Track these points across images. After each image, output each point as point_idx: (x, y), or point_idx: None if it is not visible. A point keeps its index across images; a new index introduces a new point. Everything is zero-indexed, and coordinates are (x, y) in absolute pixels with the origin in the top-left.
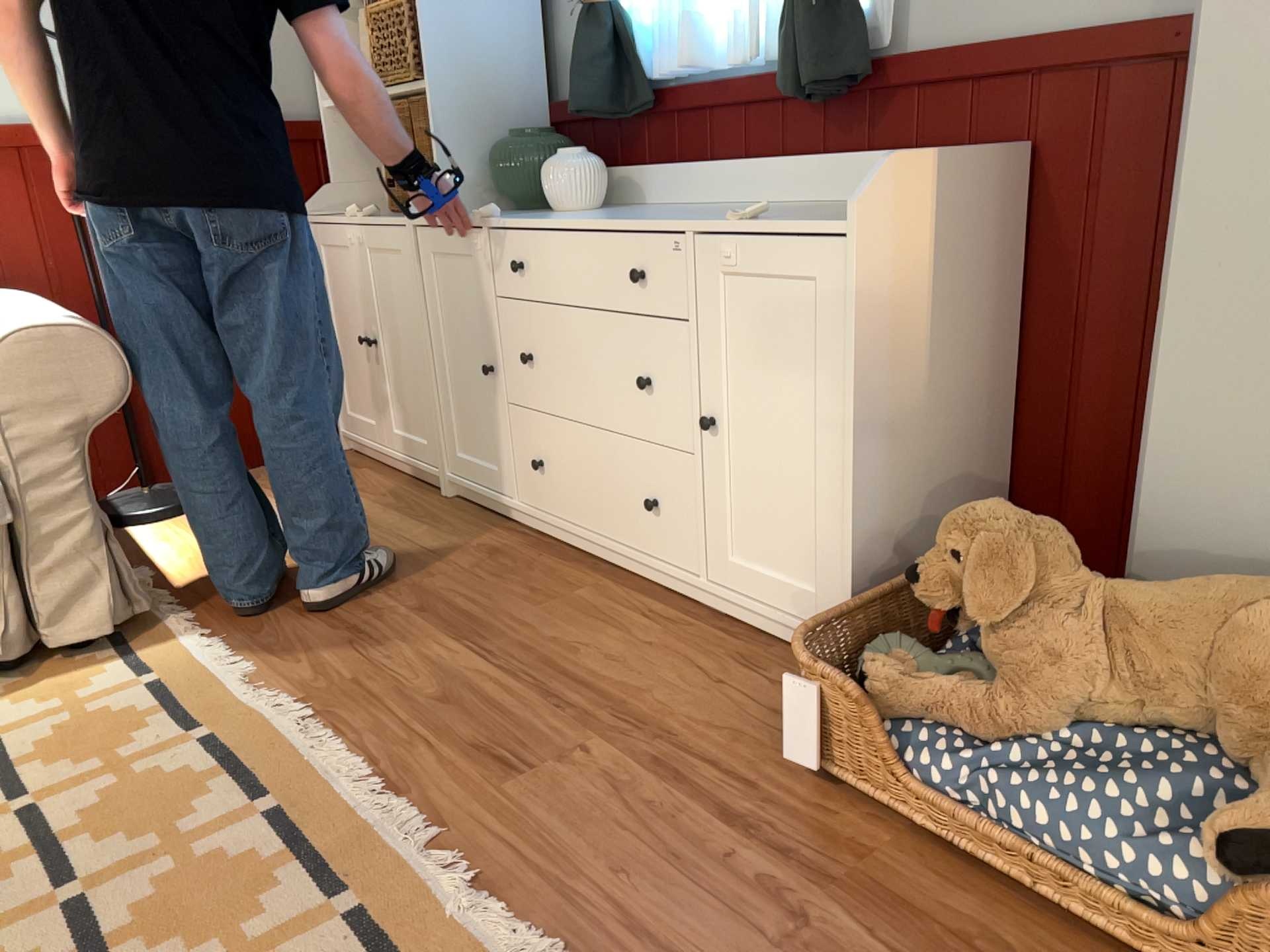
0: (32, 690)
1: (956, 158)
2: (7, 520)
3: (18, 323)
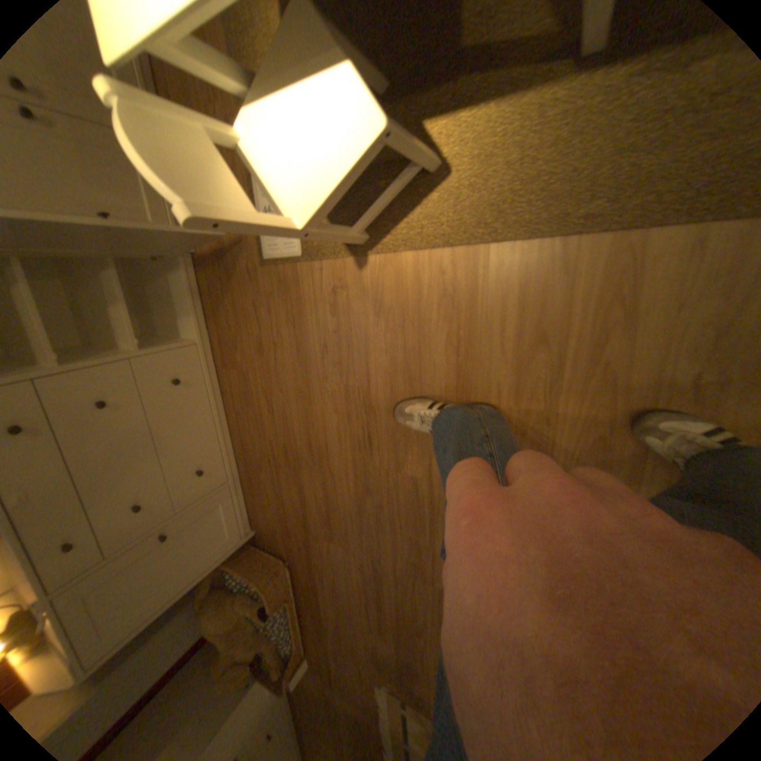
0: None
1: None
2: None
3: None
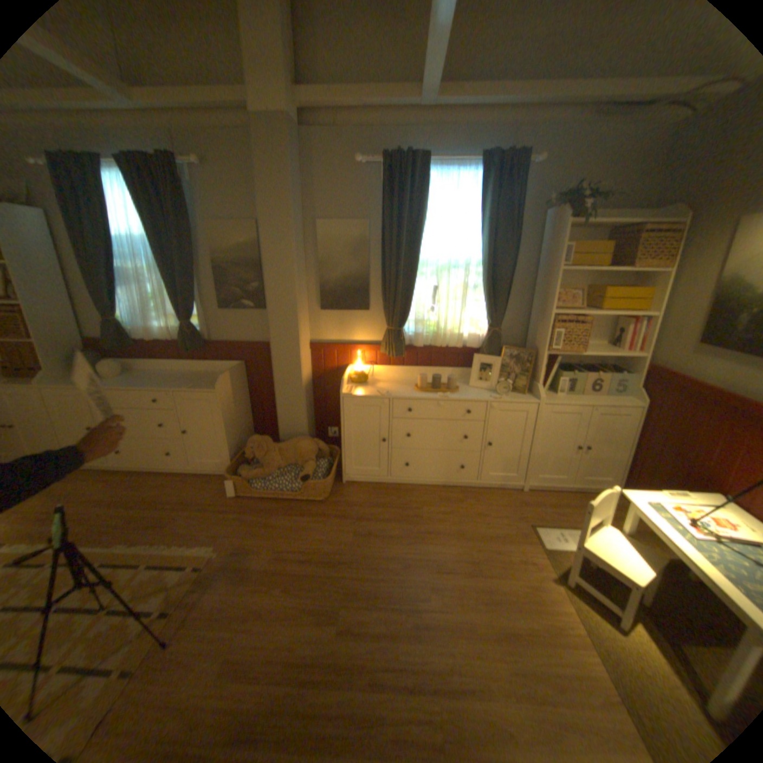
0: None
1: (232, 370)
2: None
3: None
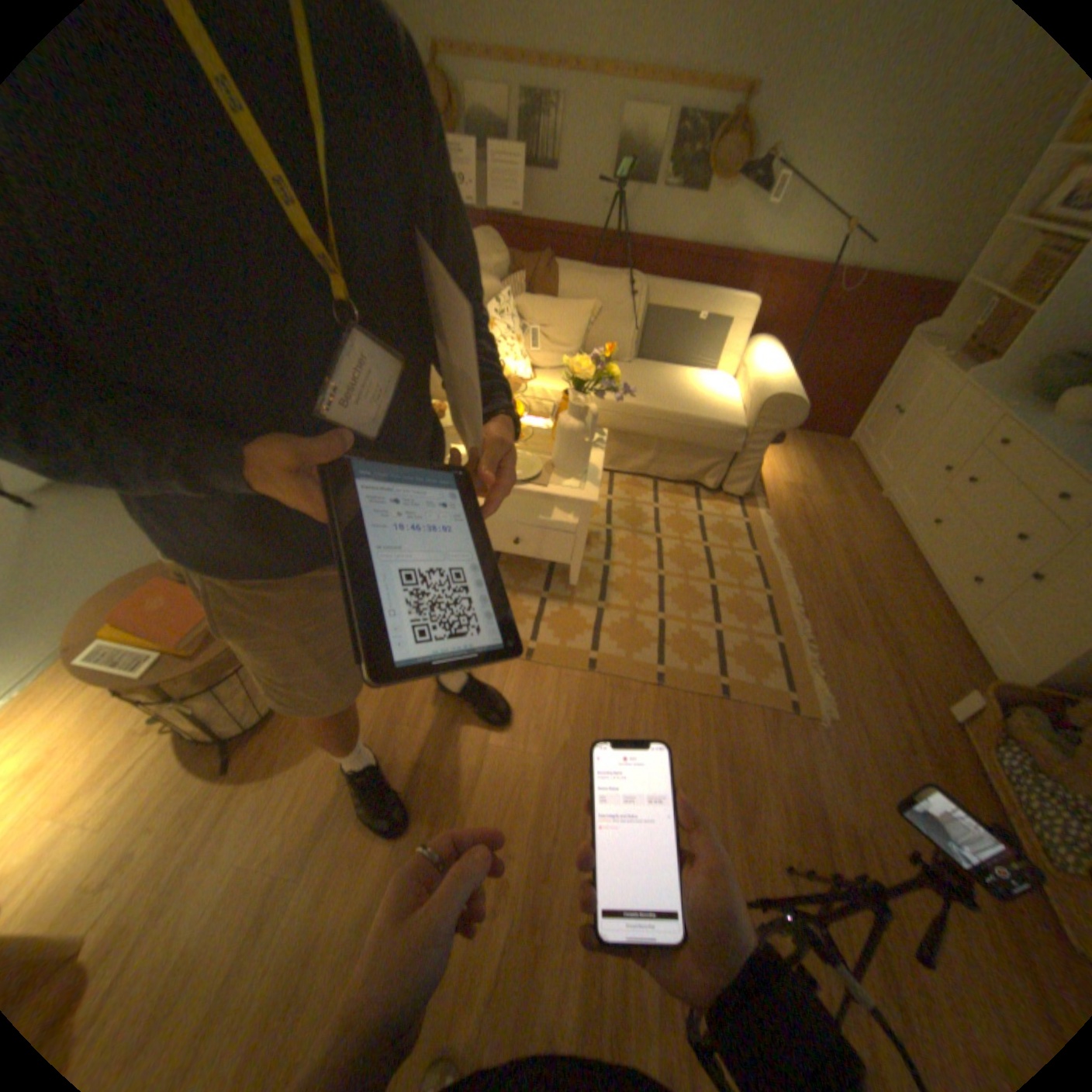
0: (712, 504)
1: None
2: (737, 453)
3: (779, 385)
